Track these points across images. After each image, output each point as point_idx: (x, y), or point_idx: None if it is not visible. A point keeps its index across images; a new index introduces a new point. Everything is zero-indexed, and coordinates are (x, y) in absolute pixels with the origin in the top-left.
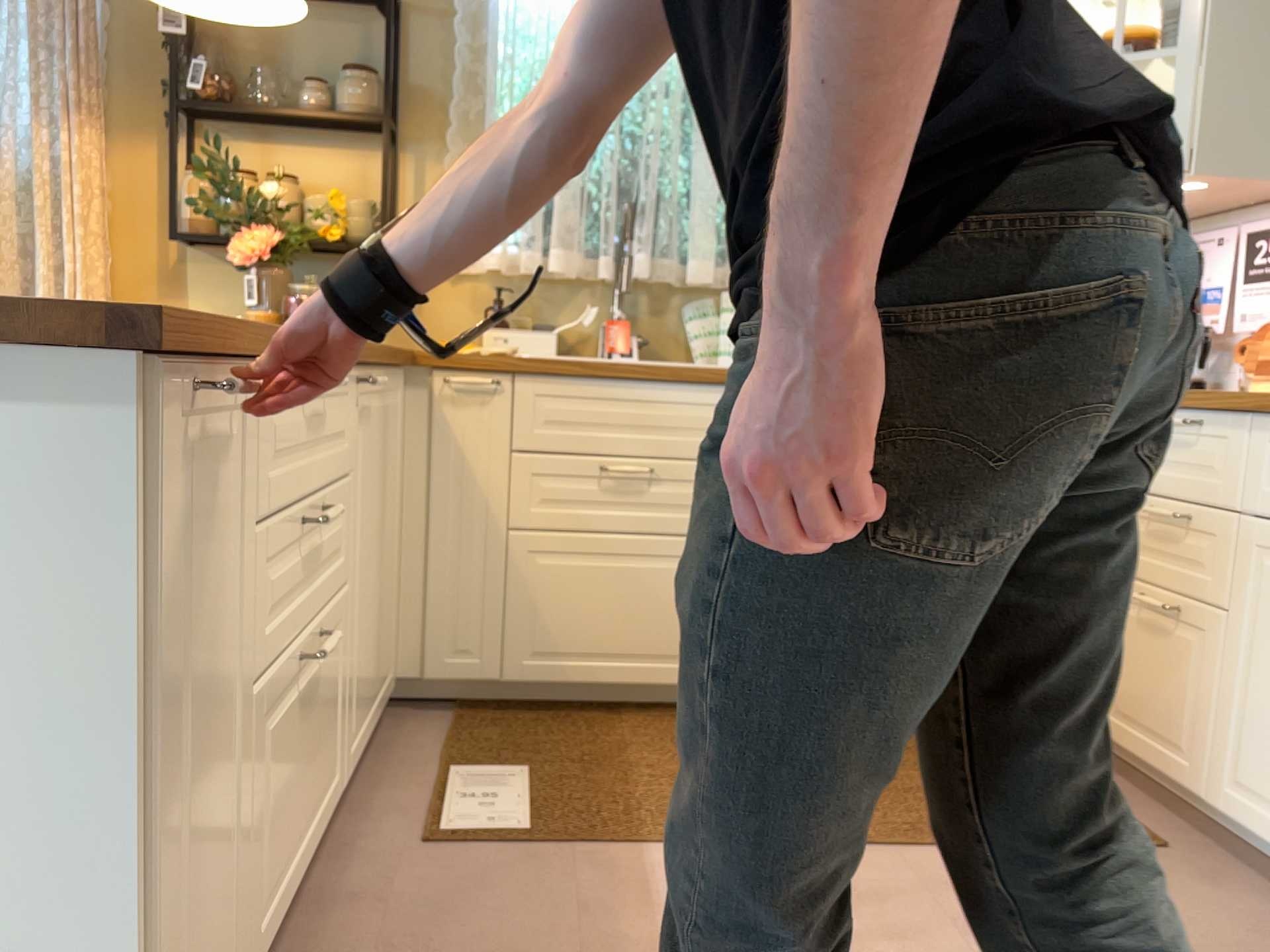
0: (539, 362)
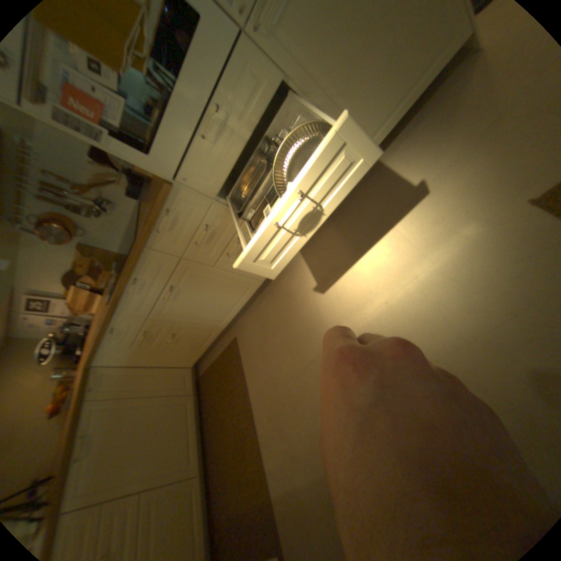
0: None
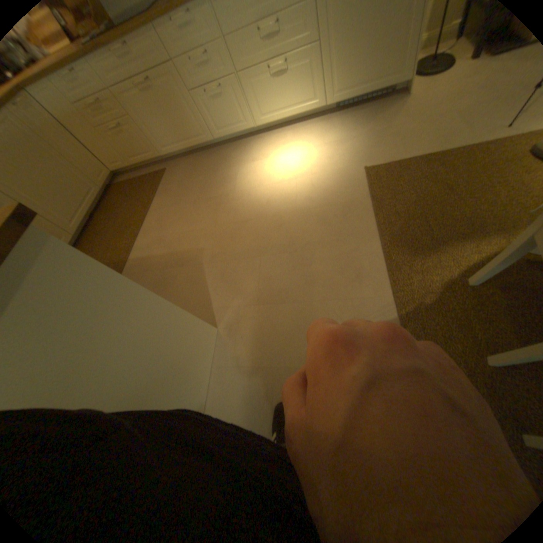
0: None
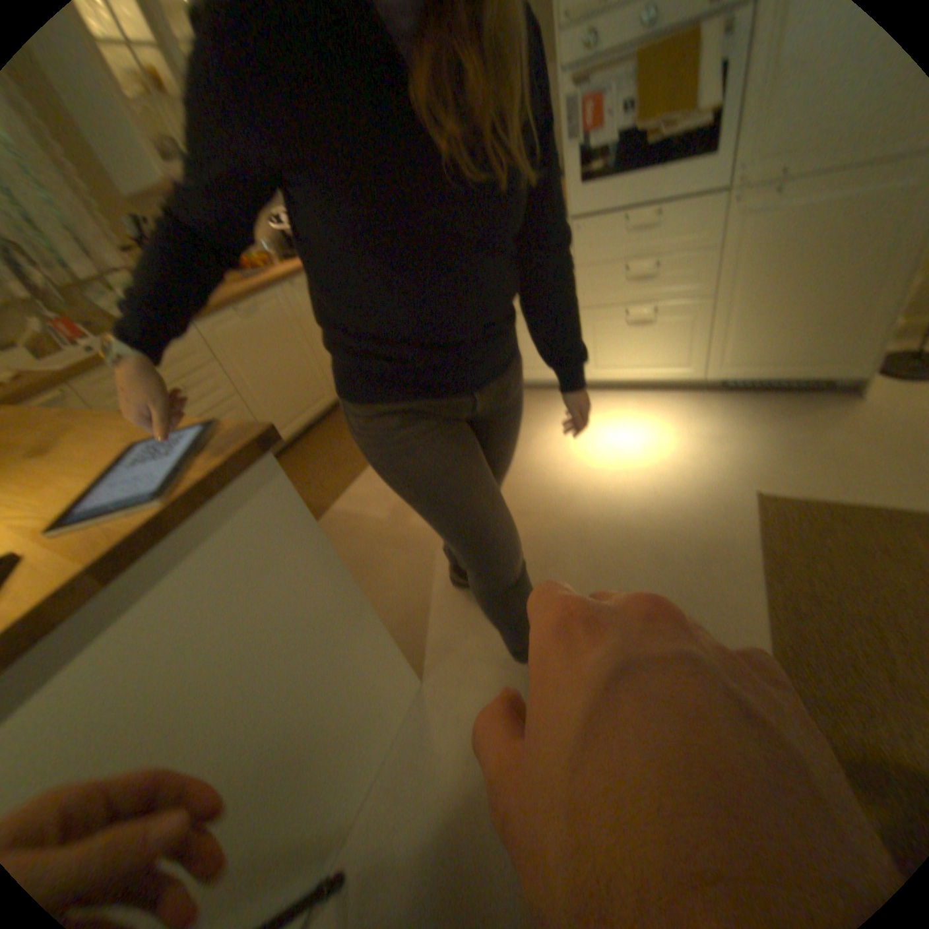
0: (80, 368)
